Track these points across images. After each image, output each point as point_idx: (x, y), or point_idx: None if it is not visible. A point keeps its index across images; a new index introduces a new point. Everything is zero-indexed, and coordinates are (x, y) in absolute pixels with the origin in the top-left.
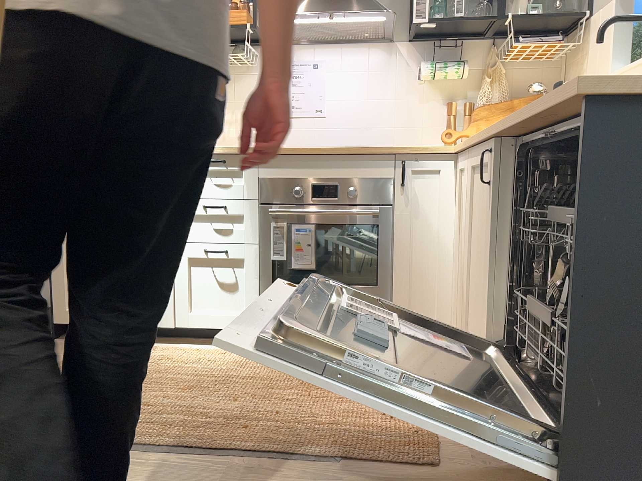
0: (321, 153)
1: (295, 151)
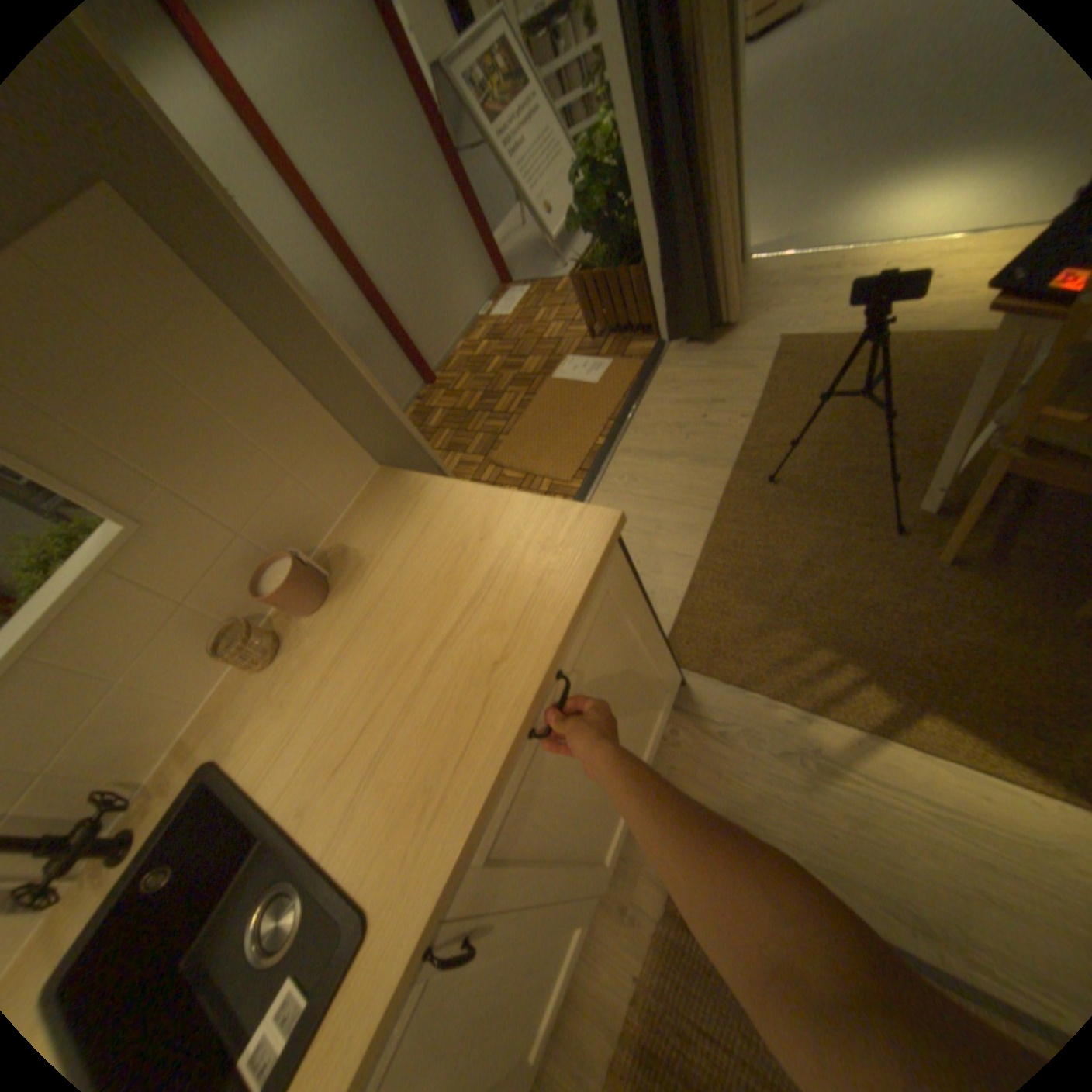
0: None
1: None
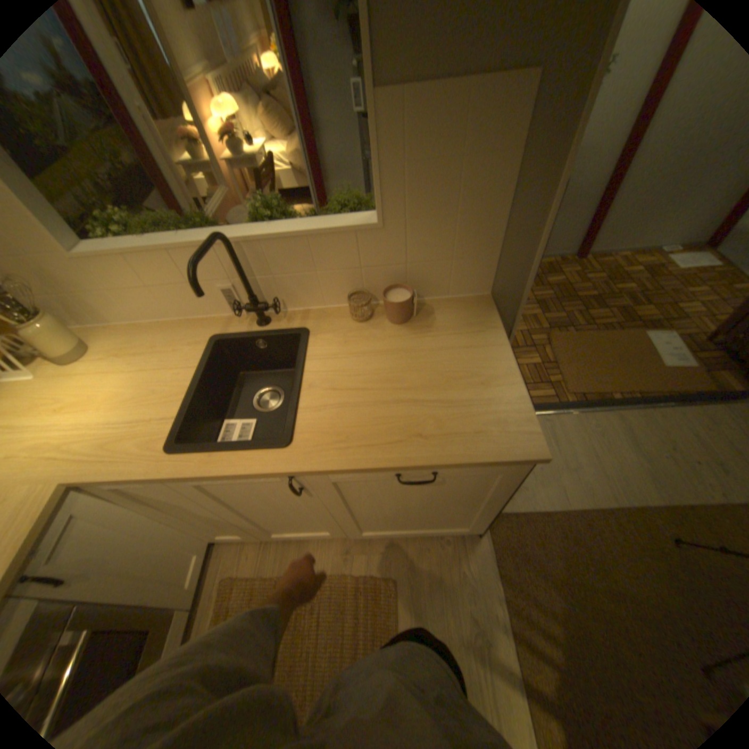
0: None
1: None
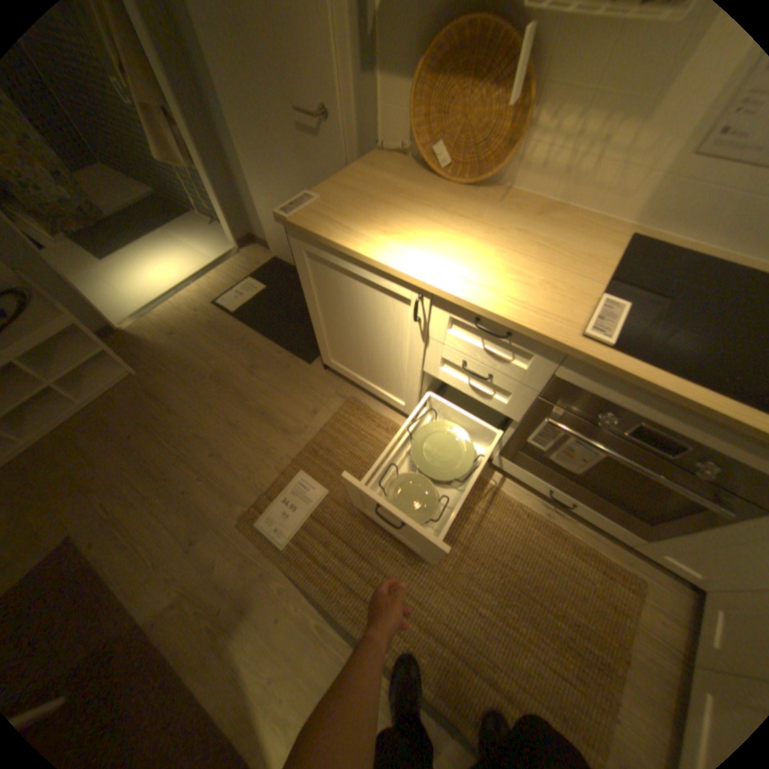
0: (698, 409)
1: (646, 384)
